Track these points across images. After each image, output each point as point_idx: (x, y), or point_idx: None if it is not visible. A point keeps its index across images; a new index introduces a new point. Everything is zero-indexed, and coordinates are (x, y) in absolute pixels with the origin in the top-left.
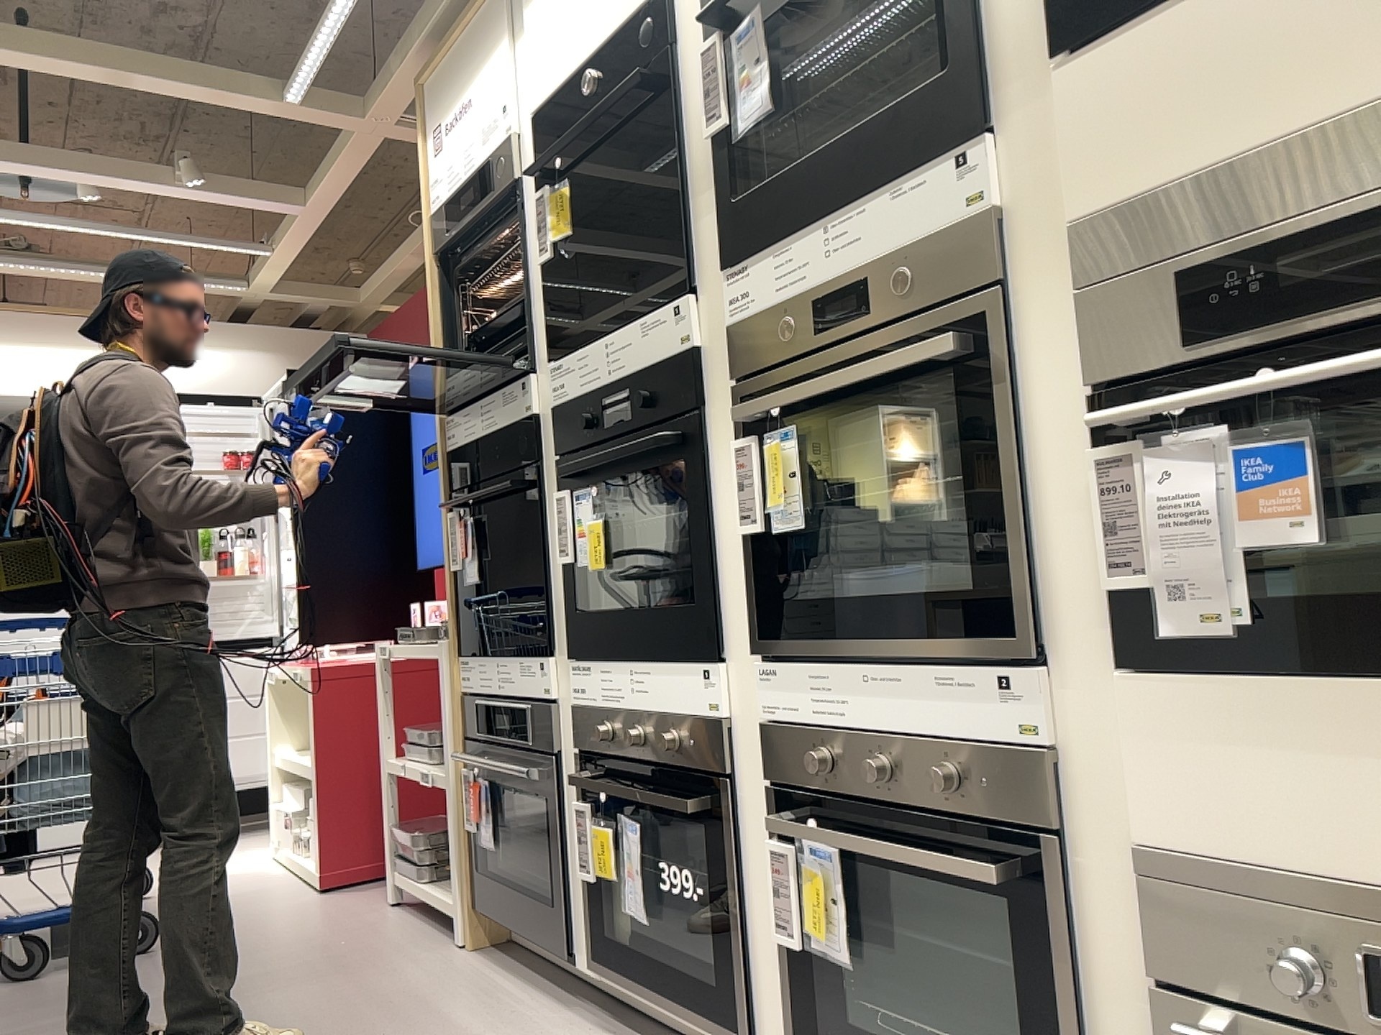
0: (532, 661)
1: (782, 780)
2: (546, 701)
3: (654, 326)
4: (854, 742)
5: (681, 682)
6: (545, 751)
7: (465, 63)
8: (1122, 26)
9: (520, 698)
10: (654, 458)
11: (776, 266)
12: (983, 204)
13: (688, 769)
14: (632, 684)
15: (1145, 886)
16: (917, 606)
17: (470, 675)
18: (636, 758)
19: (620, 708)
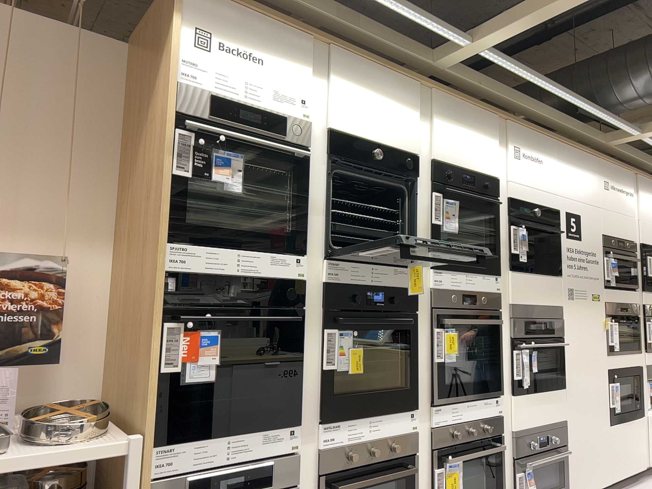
0: (280, 430)
1: (439, 445)
2: (292, 453)
3: (402, 274)
4: (464, 425)
5: (399, 420)
6: (283, 487)
7: (263, 36)
8: (517, 271)
9: (257, 459)
10: (396, 326)
11: (452, 279)
12: (499, 291)
13: (401, 455)
14: (370, 426)
15: (515, 438)
16: (481, 384)
17: (176, 459)
18: (369, 462)
19: (361, 440)
